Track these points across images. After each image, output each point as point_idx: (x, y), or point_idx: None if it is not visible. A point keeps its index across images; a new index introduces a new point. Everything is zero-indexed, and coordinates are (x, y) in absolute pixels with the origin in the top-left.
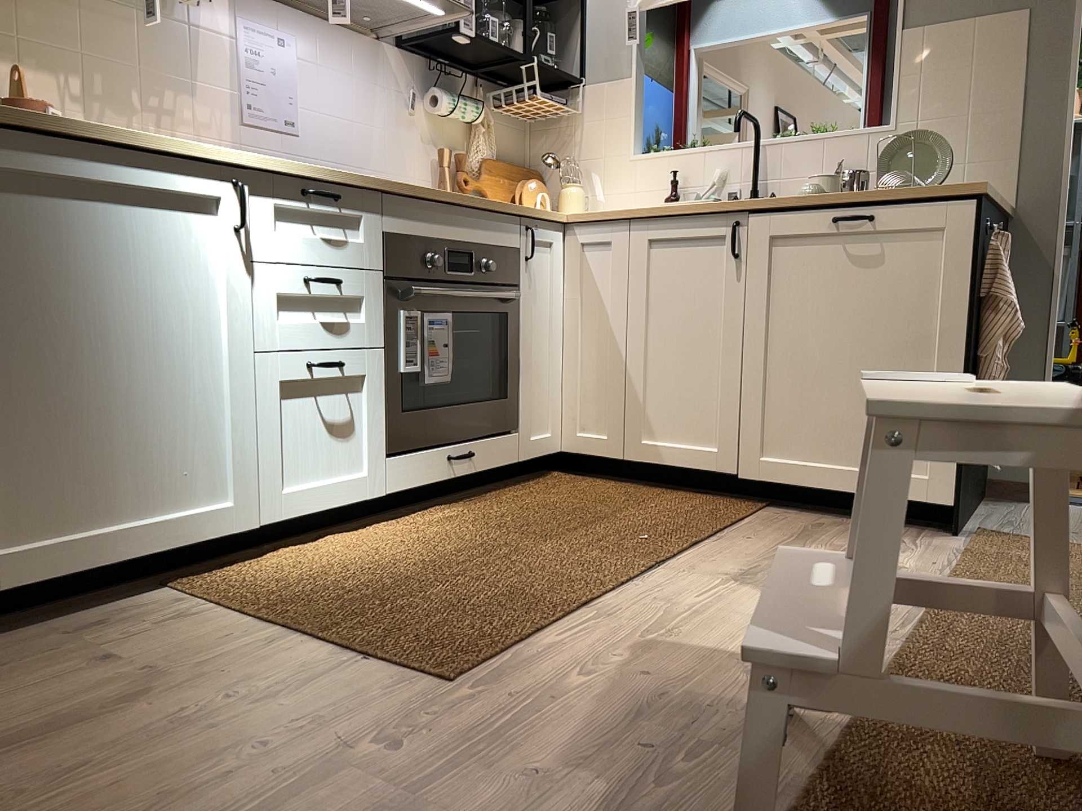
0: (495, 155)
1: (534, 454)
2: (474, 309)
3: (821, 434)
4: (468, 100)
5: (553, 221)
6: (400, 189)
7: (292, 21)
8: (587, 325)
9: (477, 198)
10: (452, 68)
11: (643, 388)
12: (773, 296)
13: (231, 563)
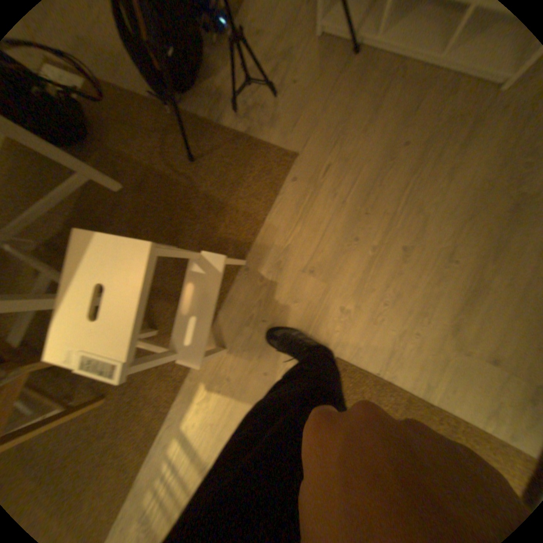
0: None
1: None
2: None
3: None
4: None
5: None
6: None
7: None
8: None
9: None
10: None
11: None
12: None
13: None
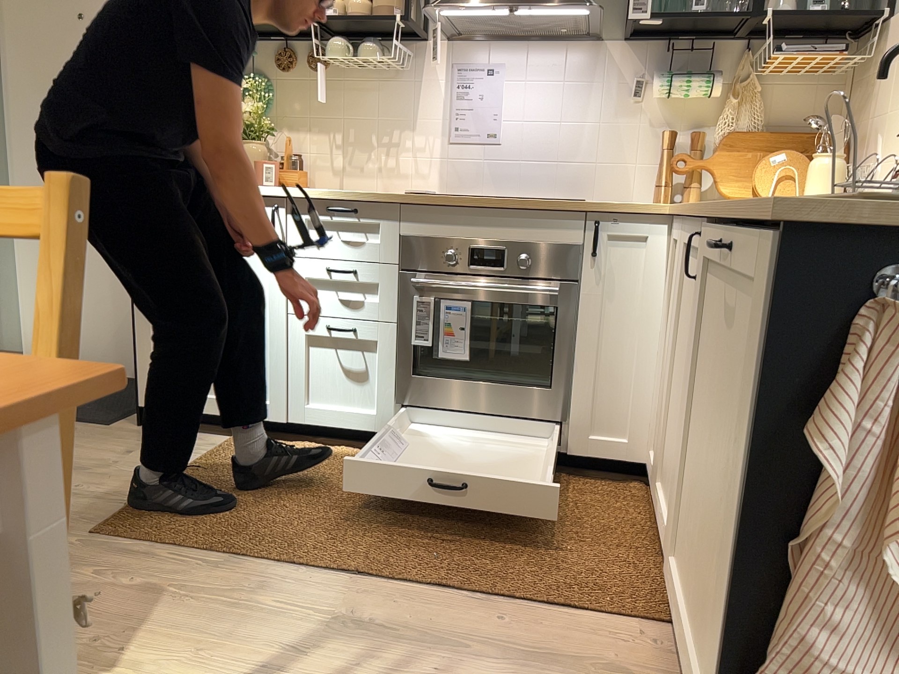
0: (761, 127)
1: (592, 454)
2: (510, 303)
3: (690, 565)
4: (686, 80)
5: (643, 218)
6: (414, 201)
7: (499, 53)
8: (665, 337)
9: (526, 201)
10: (702, 43)
11: (663, 423)
12: (699, 349)
13: (283, 438)
